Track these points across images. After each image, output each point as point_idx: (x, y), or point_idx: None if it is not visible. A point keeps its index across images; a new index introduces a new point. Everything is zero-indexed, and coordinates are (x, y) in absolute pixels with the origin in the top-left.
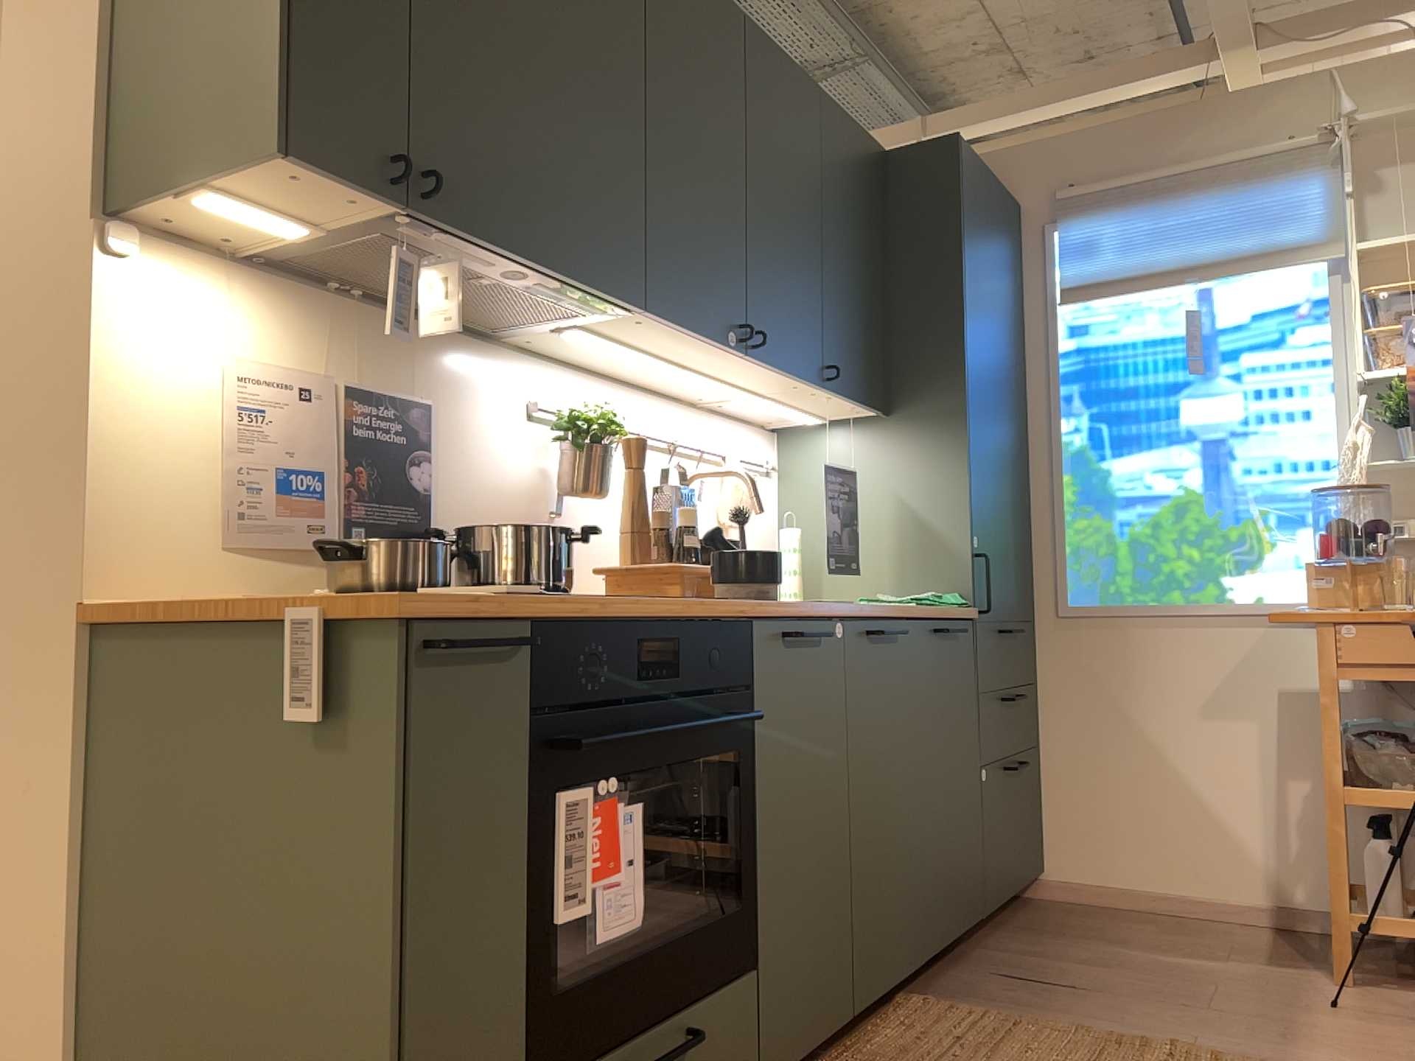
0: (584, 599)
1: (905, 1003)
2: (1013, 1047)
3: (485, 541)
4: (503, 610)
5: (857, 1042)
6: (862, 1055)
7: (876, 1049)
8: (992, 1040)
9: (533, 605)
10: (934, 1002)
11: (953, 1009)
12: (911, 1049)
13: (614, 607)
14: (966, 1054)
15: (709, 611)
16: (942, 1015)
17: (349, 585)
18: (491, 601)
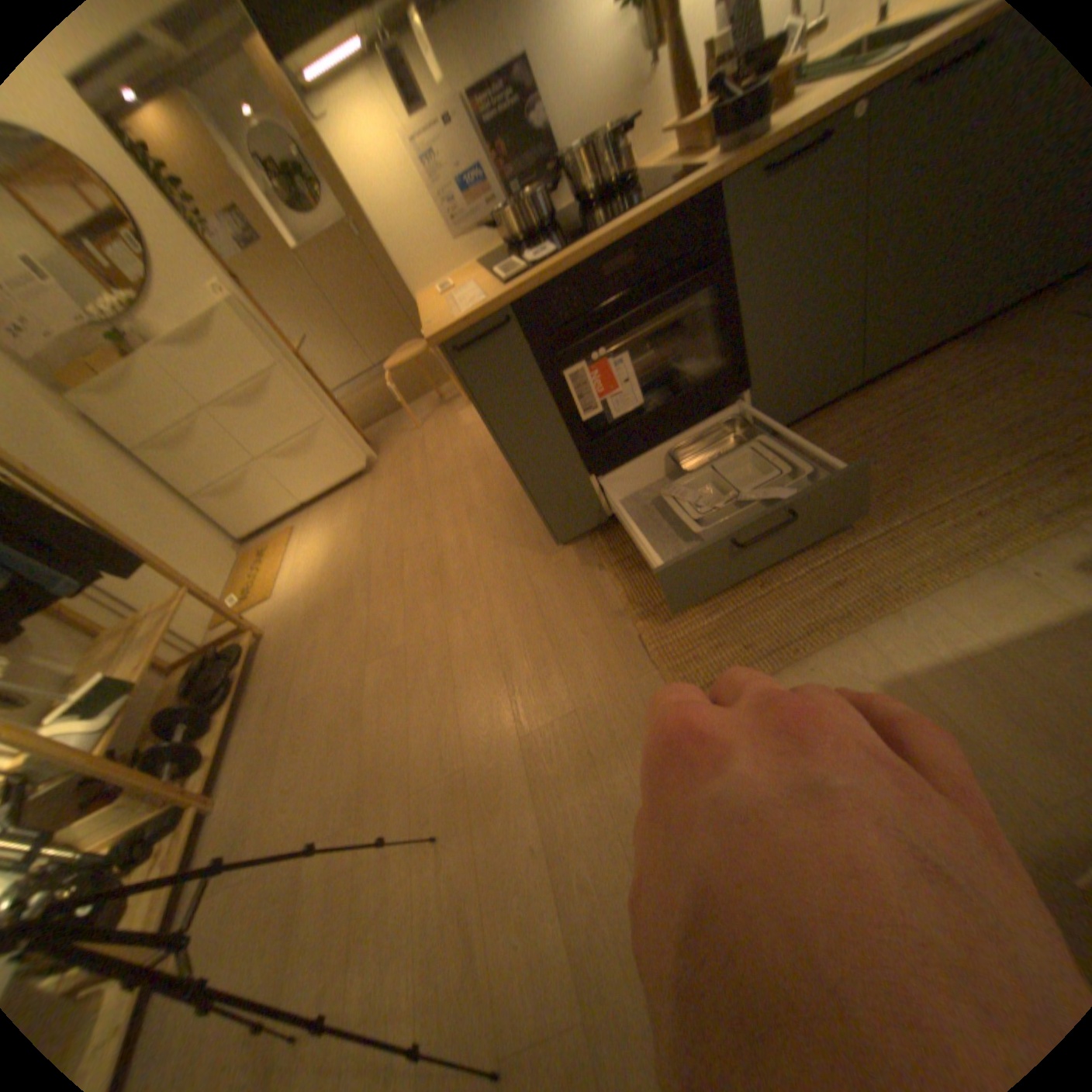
0: (554, 255)
1: (943, 351)
2: (989, 395)
3: (569, 160)
4: (487, 309)
5: (876, 387)
6: (868, 399)
7: (883, 393)
8: (977, 388)
9: (504, 297)
10: (968, 351)
11: (978, 357)
12: (907, 394)
13: (576, 251)
14: (943, 401)
15: (666, 201)
16: (962, 363)
17: (504, 236)
18: (487, 300)
